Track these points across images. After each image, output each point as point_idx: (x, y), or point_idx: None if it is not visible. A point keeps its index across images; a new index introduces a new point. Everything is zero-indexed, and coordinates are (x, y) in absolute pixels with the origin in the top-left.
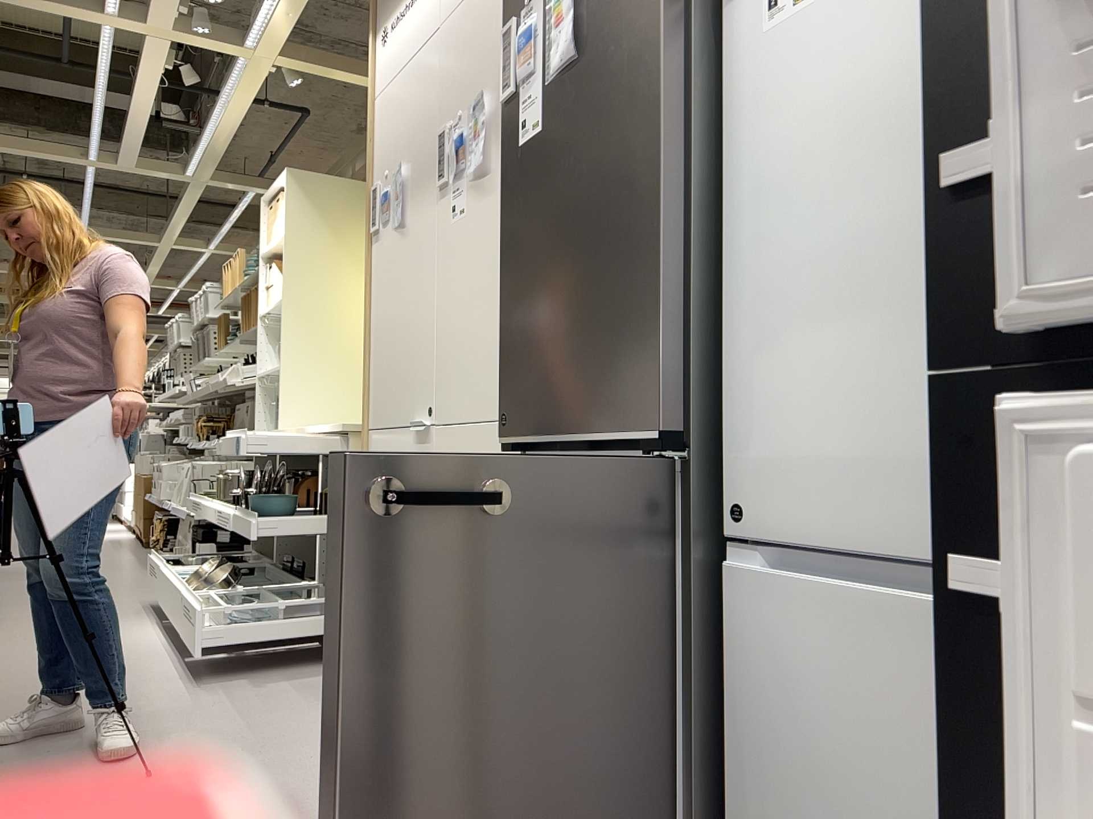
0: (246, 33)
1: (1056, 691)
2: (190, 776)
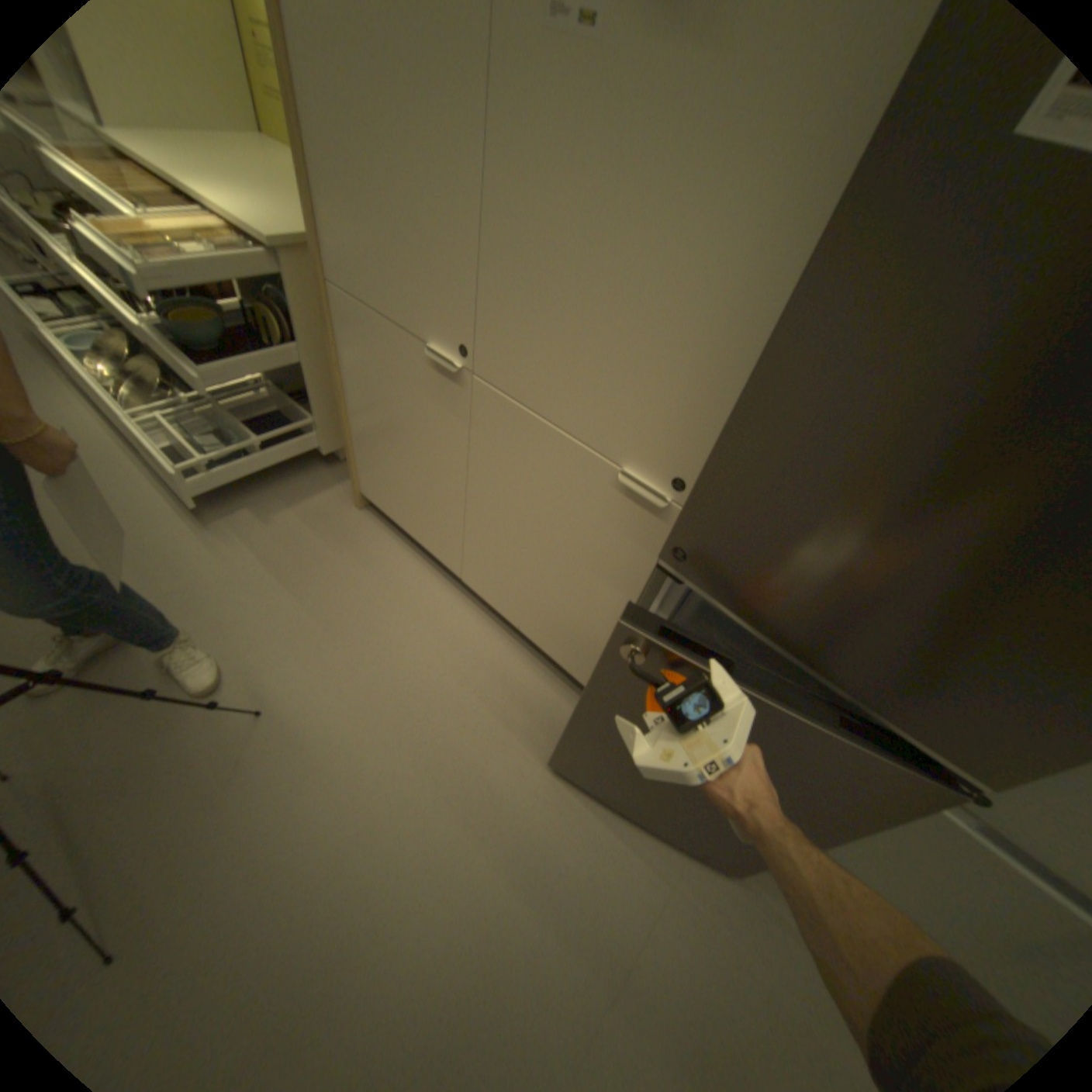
0: None
1: None
2: (295, 697)
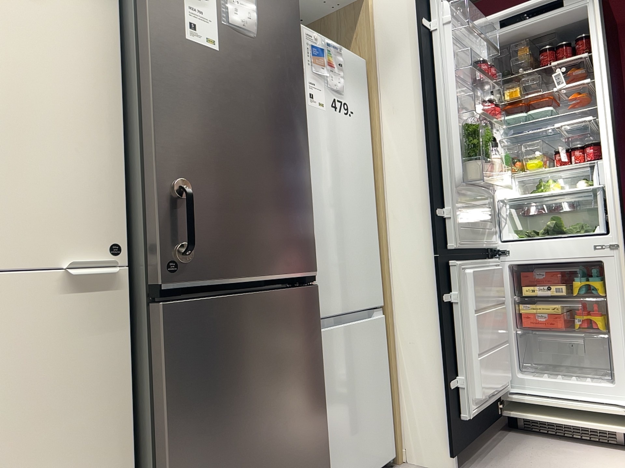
0: None
1: (462, 310)
2: None
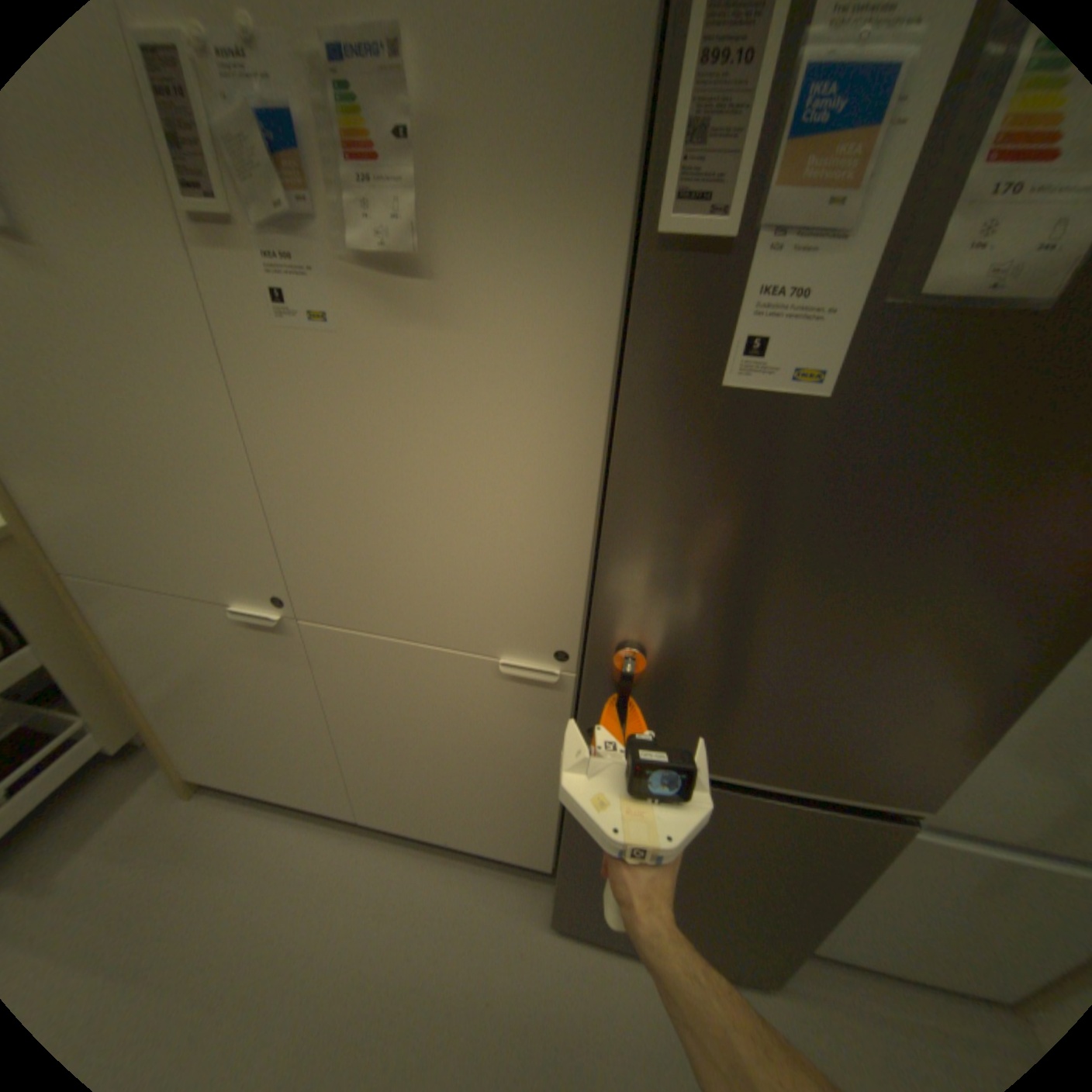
0: None
1: None
2: None
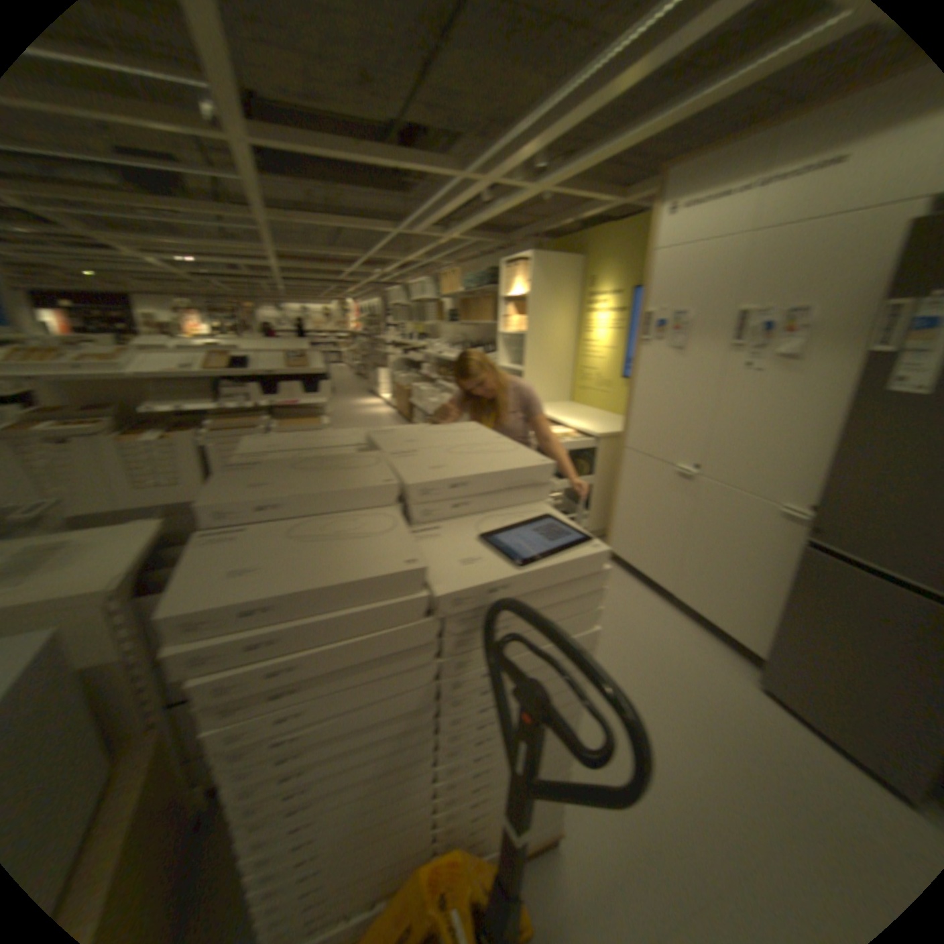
0: (535, 174)
1: None
2: None
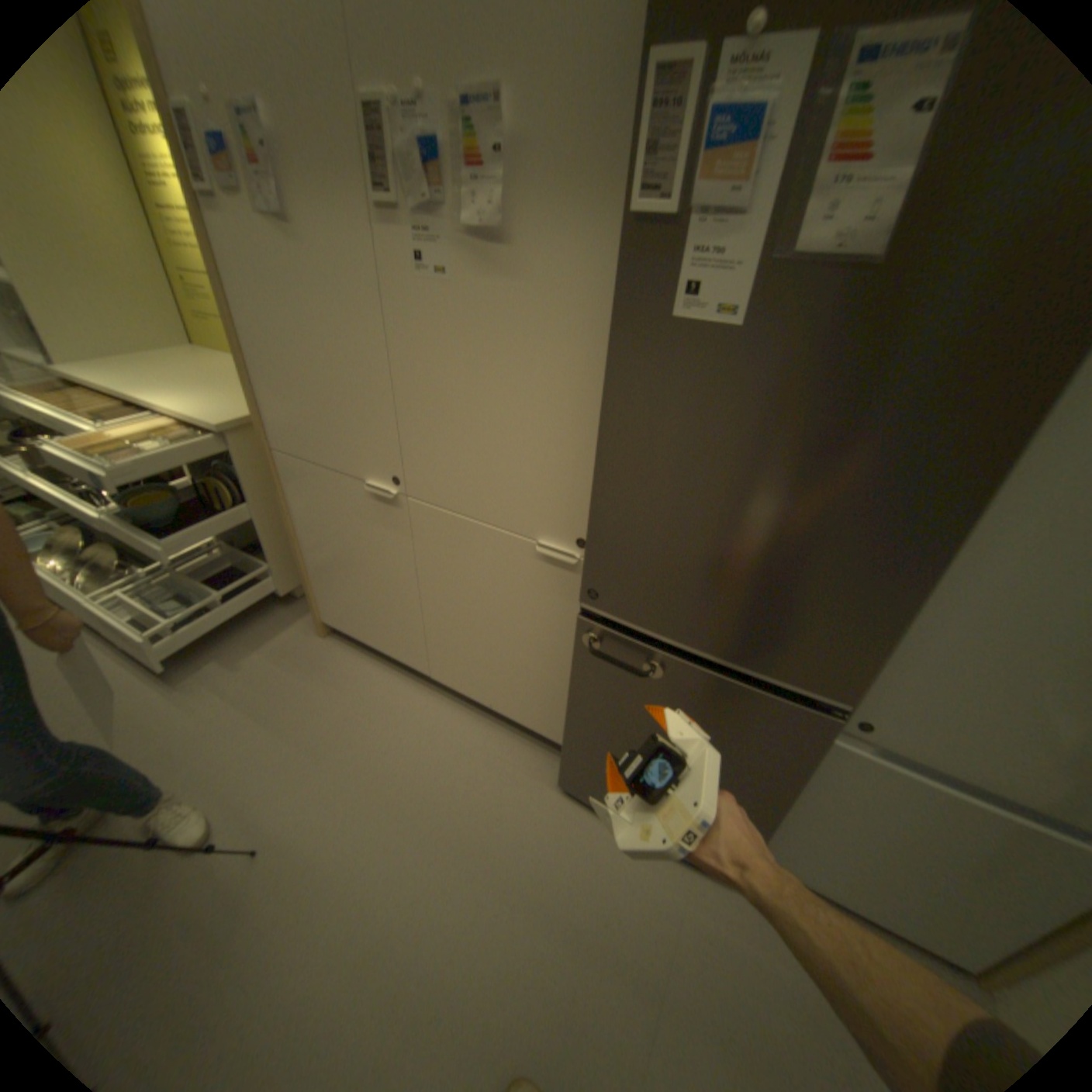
0: None
1: None
2: (288, 828)
